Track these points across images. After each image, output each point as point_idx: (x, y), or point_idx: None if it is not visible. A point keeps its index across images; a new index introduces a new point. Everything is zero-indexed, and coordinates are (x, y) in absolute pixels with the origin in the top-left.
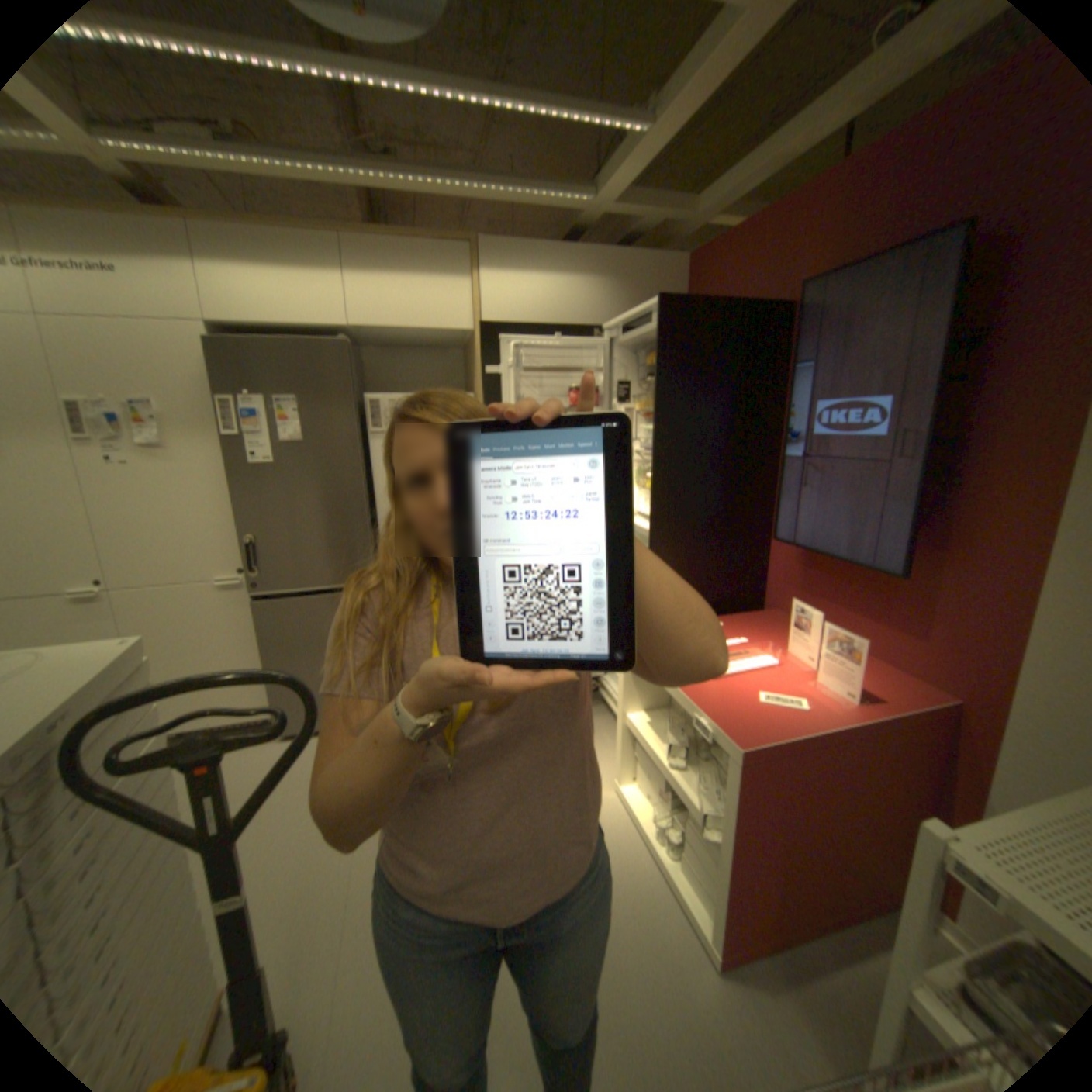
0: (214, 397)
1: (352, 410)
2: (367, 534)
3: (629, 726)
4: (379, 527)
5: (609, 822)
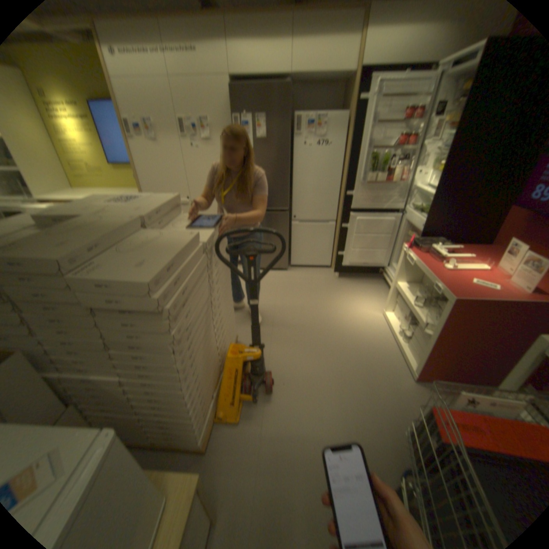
0: (231, 113)
1: (289, 120)
2: (288, 184)
3: (398, 287)
4: (292, 182)
5: (378, 323)
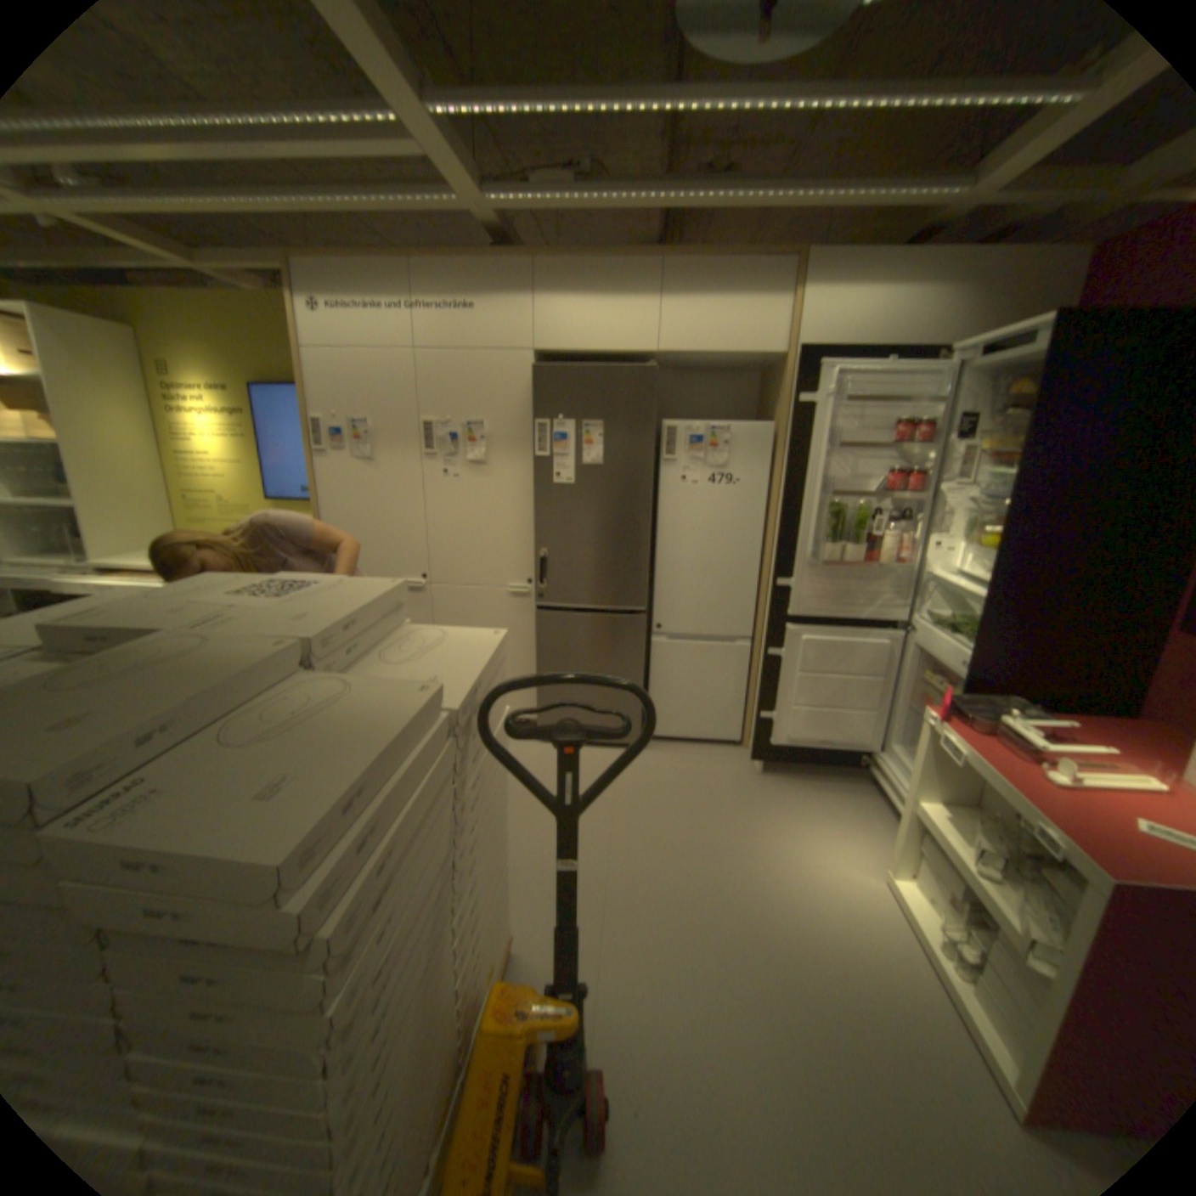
0: (534, 421)
1: (651, 438)
2: (646, 561)
3: (922, 817)
4: (655, 555)
5: (879, 915)
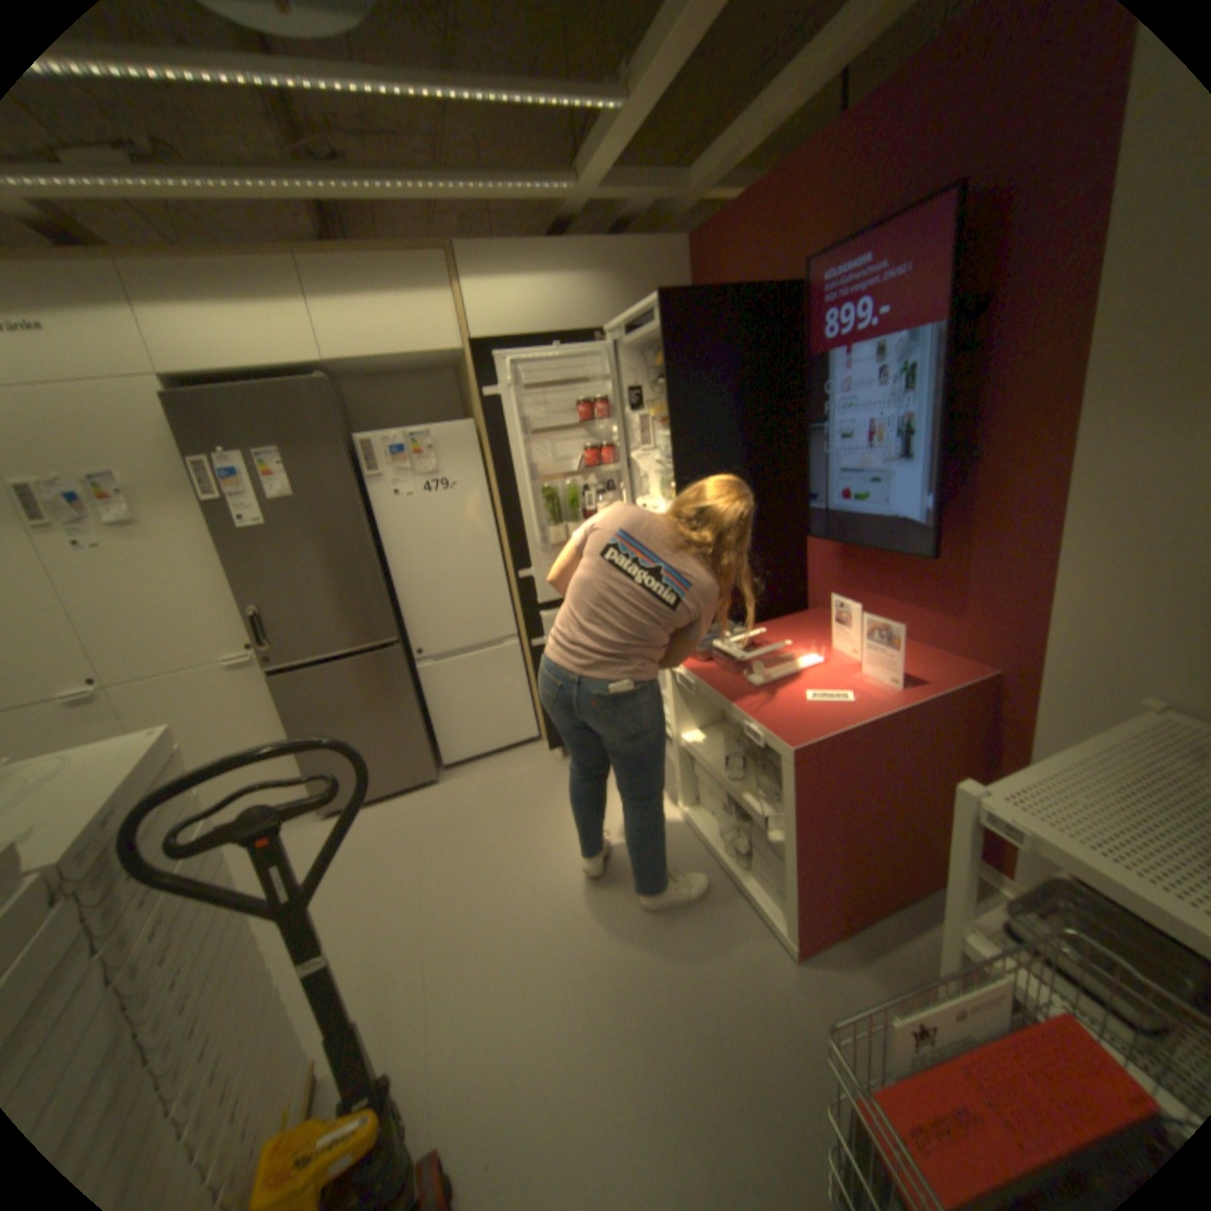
0: (184, 460)
1: (342, 455)
2: (380, 588)
3: (685, 747)
4: (392, 579)
5: (677, 844)
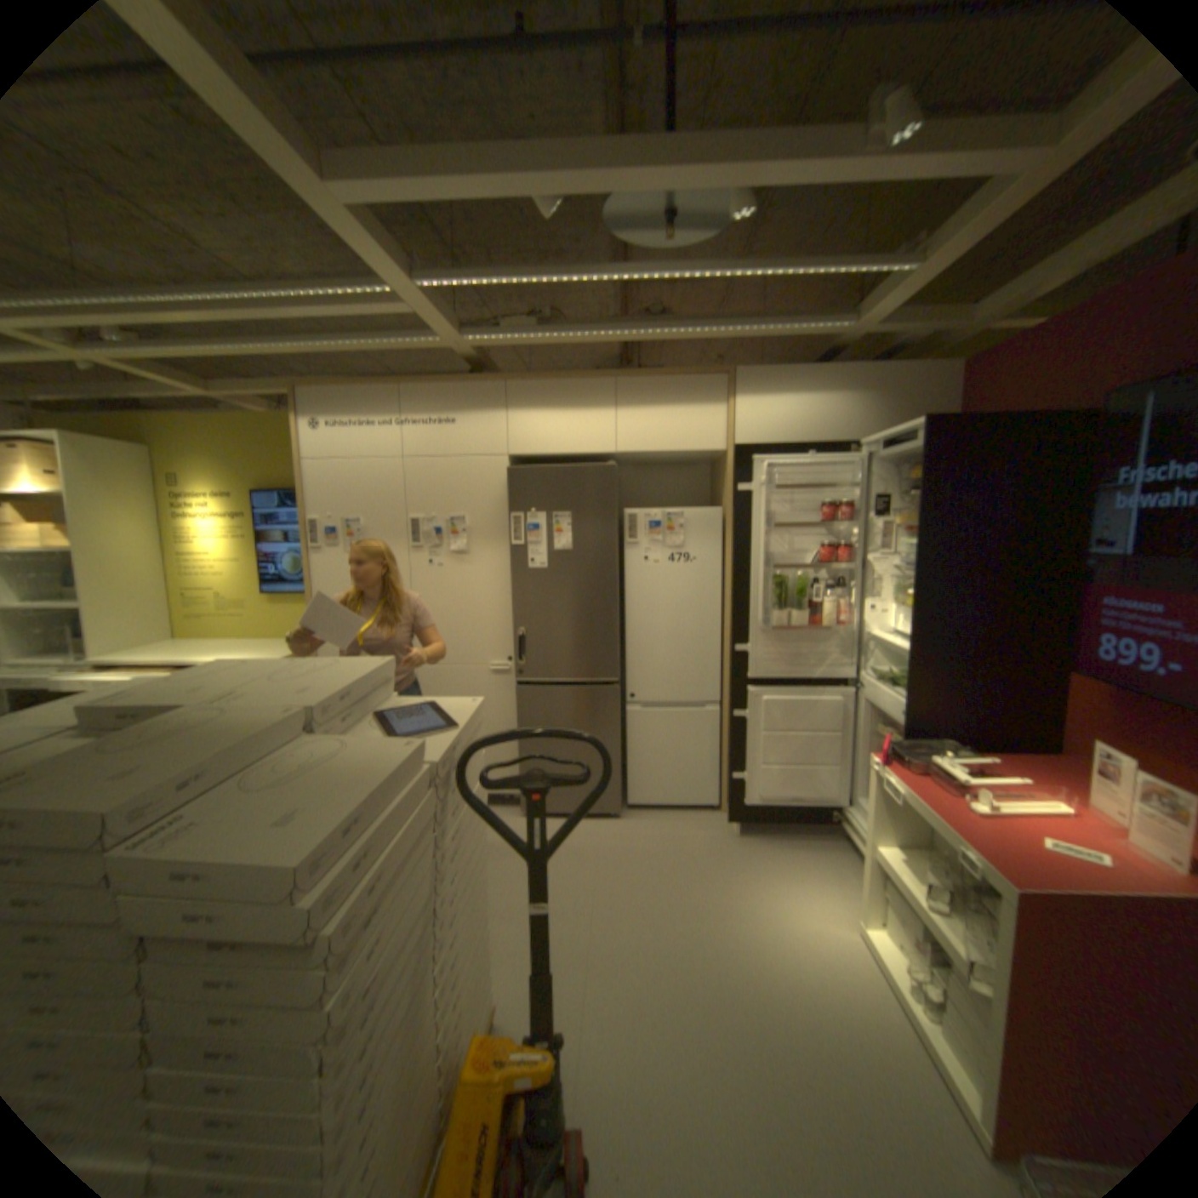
0: (510, 515)
1: (614, 525)
2: (616, 634)
3: (881, 862)
4: (625, 629)
5: (854, 967)
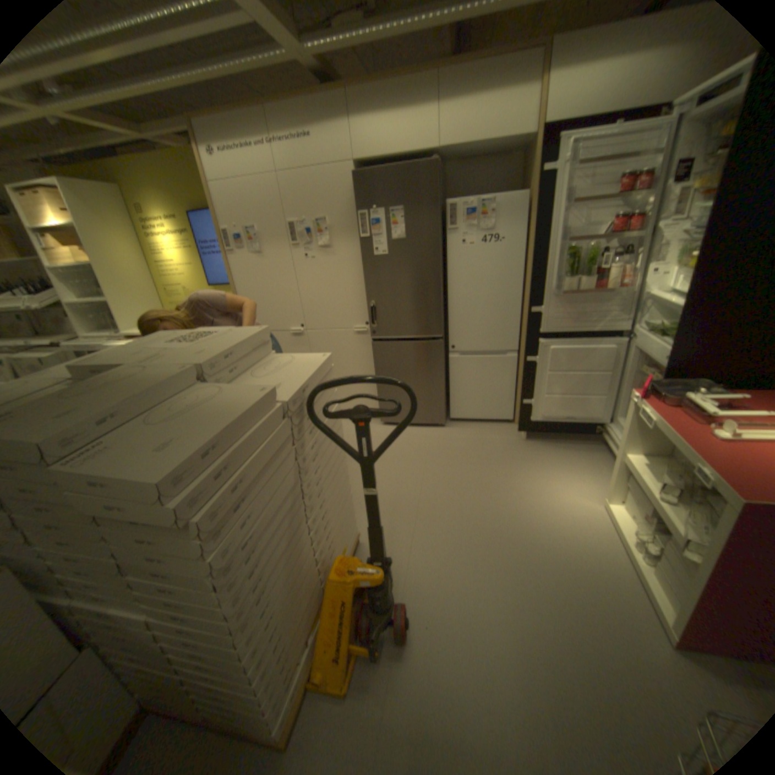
0: (357, 213)
1: (437, 214)
2: (440, 303)
3: (628, 463)
4: (448, 298)
5: (596, 525)
